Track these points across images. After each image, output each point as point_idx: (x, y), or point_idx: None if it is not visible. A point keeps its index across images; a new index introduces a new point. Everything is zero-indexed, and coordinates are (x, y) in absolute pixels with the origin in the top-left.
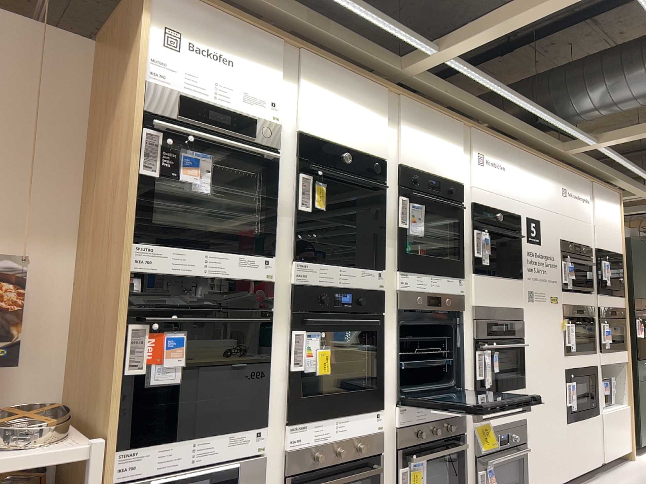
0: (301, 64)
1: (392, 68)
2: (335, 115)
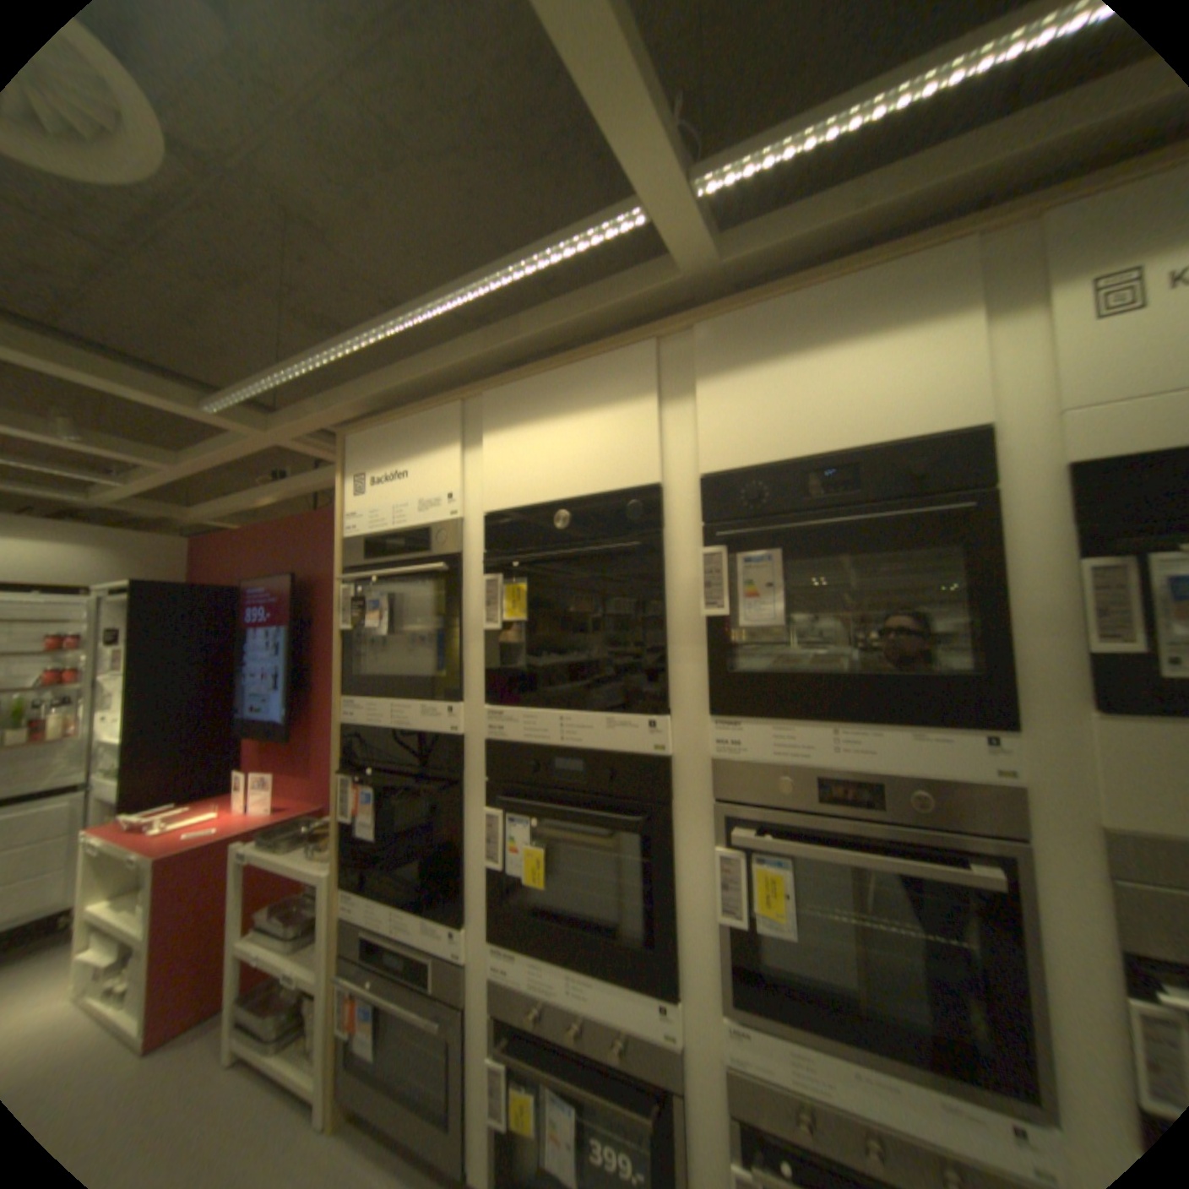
0: (484, 406)
1: (664, 271)
2: (539, 451)
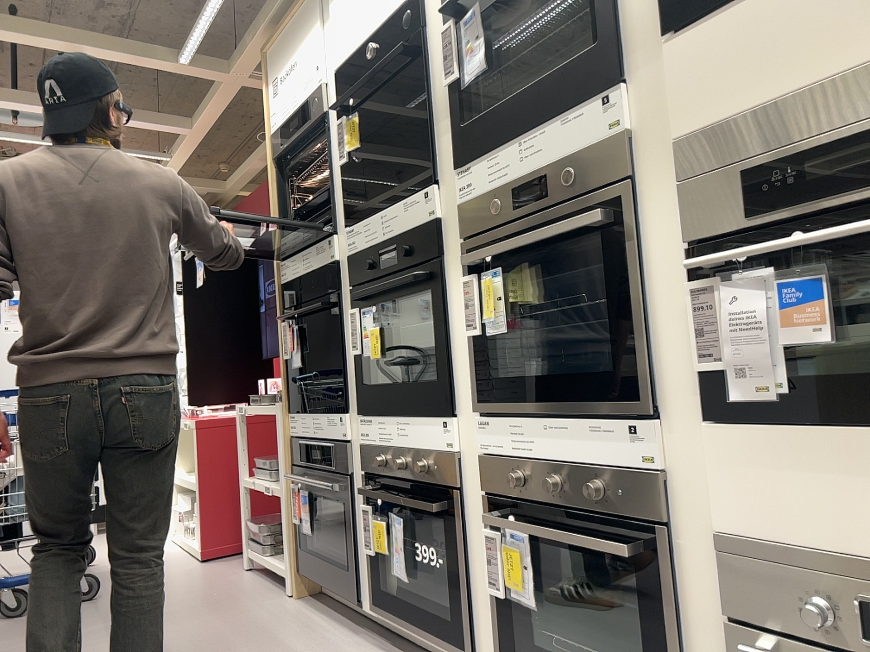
0: None
1: None
2: (356, 2)
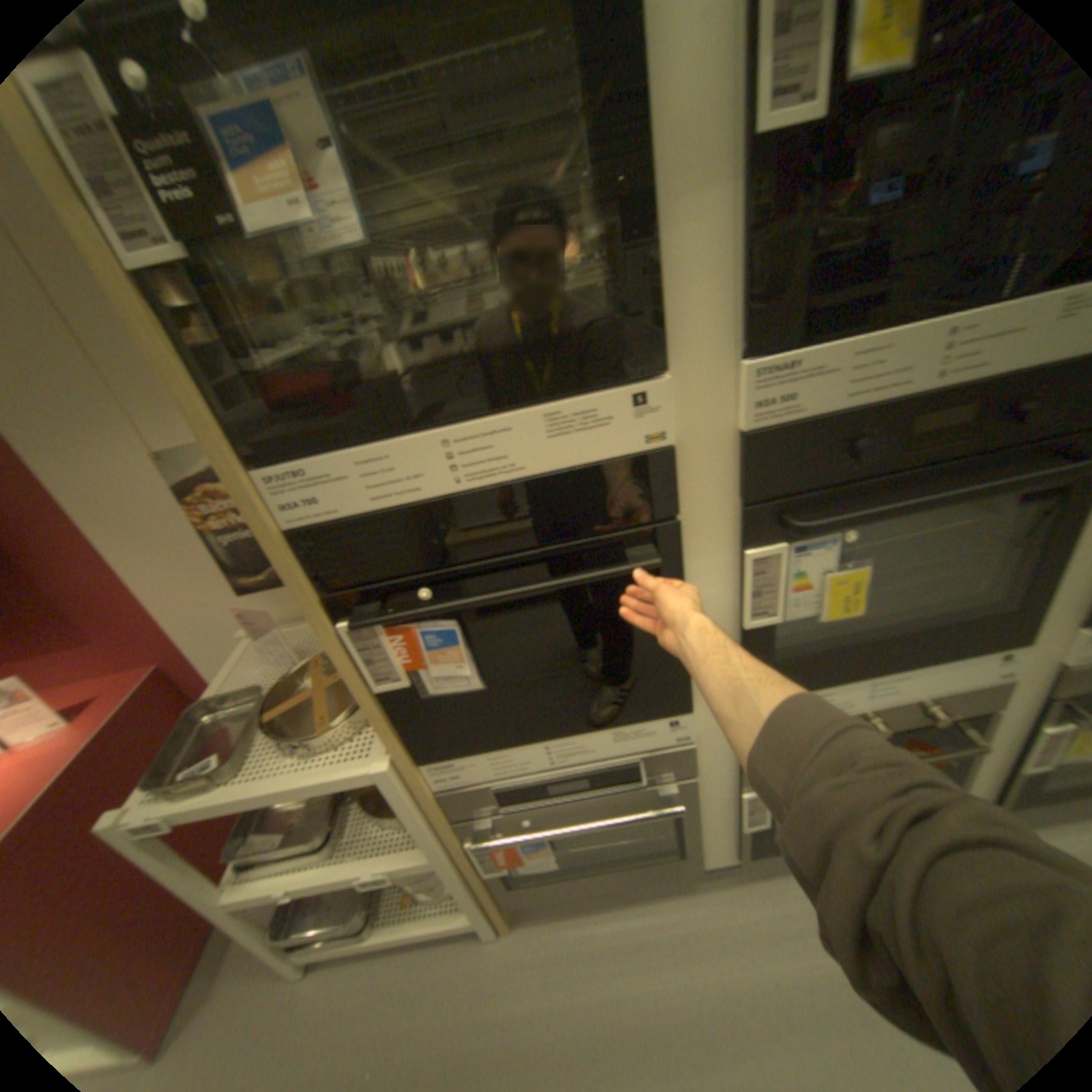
0: None
1: None
2: None
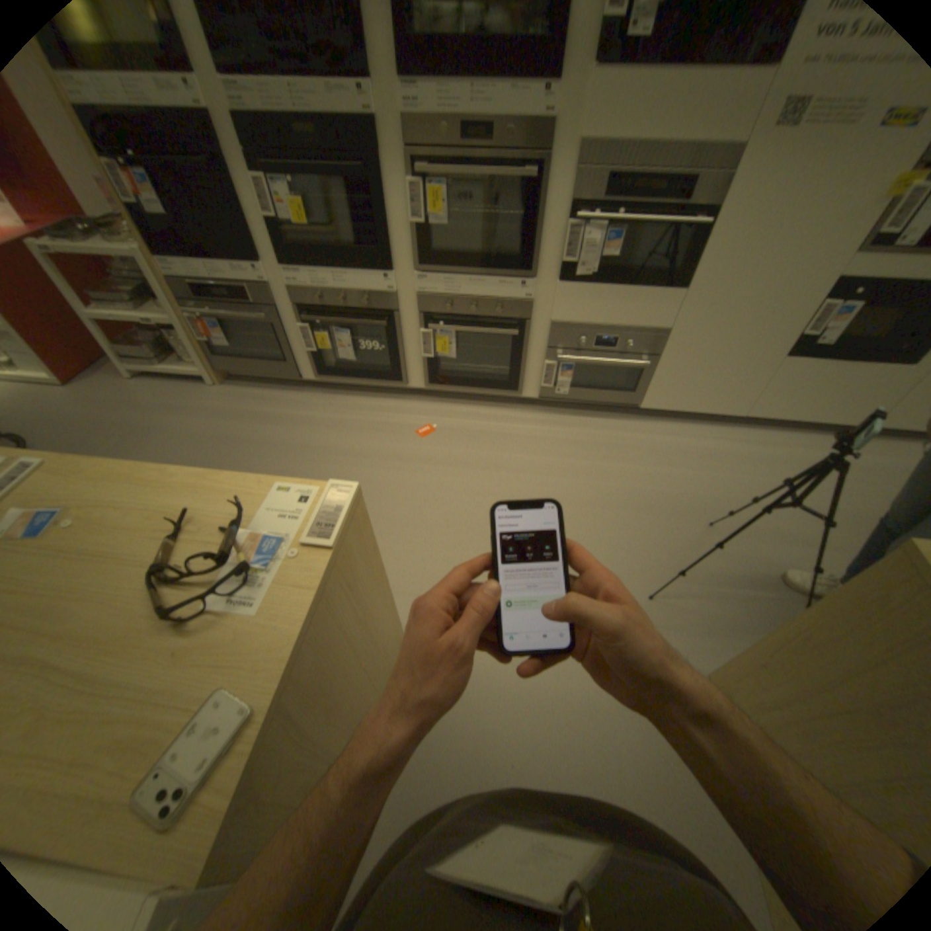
0: None
1: None
2: None
